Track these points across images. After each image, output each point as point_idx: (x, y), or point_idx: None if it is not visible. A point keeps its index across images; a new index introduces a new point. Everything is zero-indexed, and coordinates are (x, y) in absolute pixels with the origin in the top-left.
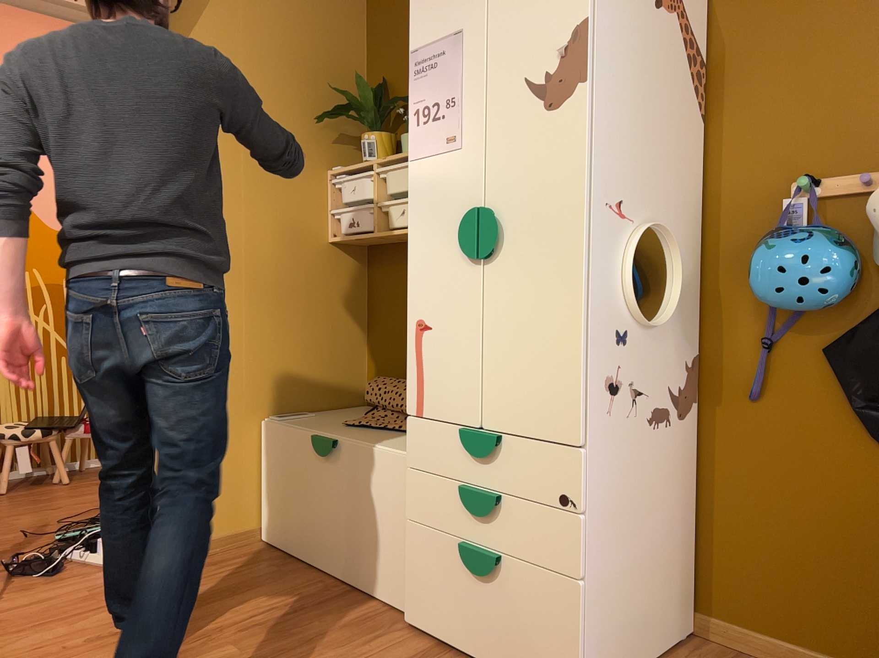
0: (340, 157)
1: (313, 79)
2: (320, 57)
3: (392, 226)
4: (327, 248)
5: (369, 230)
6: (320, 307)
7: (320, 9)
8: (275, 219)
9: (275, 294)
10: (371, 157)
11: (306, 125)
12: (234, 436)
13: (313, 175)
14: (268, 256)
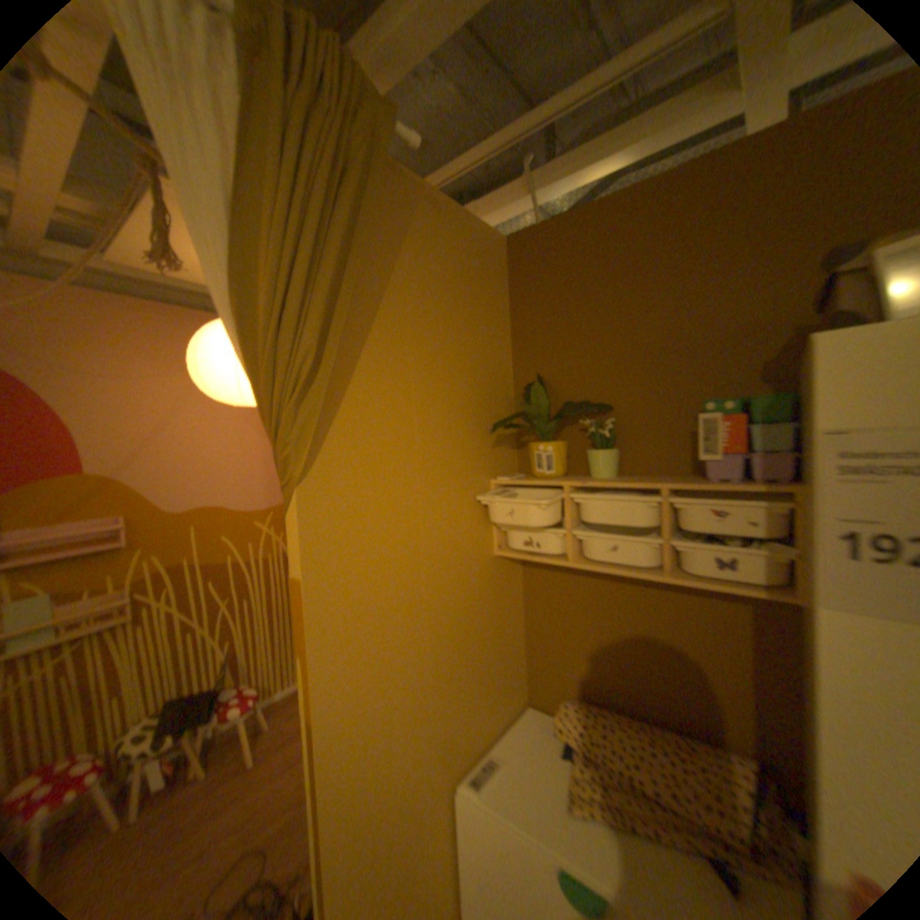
0: (497, 459)
1: (472, 382)
2: (477, 356)
3: (597, 562)
4: (493, 562)
5: (556, 555)
6: (491, 627)
7: (474, 303)
8: (451, 552)
9: (456, 637)
10: (548, 470)
11: (470, 435)
12: (430, 827)
13: (478, 488)
14: (447, 598)
